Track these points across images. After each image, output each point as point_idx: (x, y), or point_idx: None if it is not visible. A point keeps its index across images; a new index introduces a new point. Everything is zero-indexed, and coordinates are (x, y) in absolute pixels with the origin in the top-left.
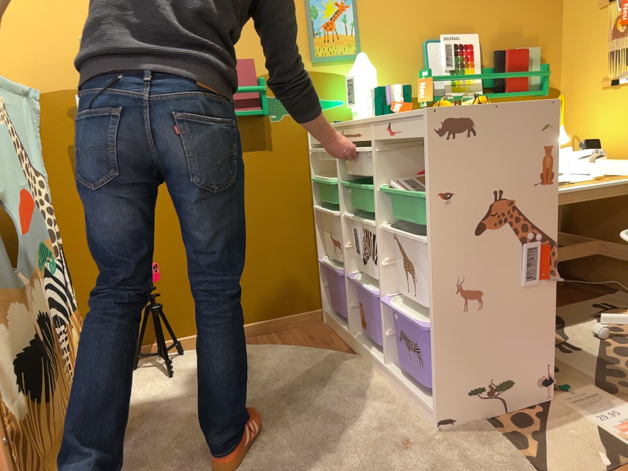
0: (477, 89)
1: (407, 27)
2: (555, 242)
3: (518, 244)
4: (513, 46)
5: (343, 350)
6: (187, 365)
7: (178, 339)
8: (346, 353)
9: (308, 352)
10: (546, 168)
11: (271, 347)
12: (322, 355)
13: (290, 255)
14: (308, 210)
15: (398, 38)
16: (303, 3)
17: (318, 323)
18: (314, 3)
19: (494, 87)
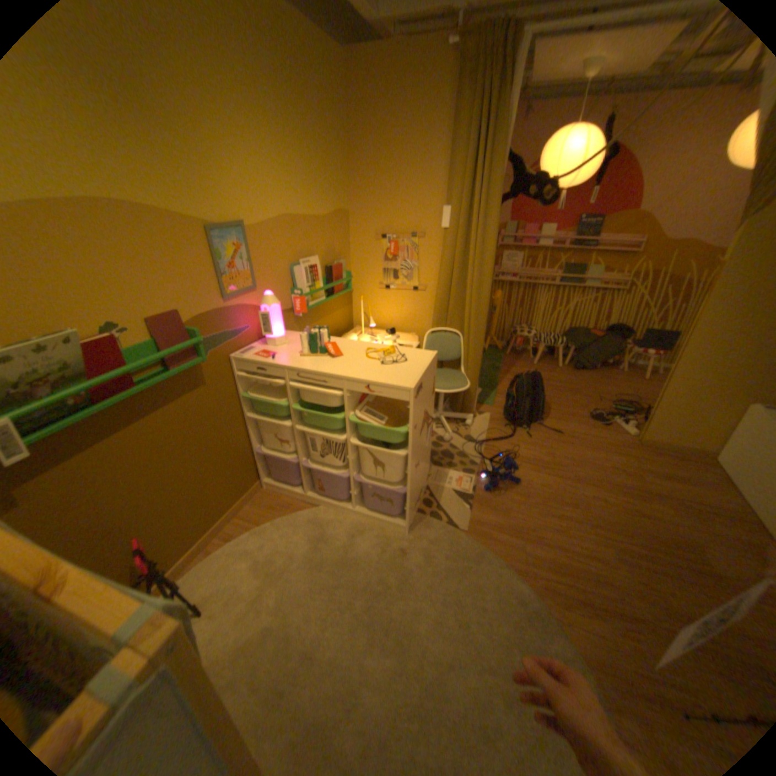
0: (323, 296)
1: (280, 256)
2: (432, 418)
3: (426, 428)
4: (332, 260)
5: (302, 506)
6: (199, 594)
7: (162, 578)
8: (308, 508)
9: (284, 522)
10: (433, 388)
11: (251, 534)
12: (296, 519)
13: (233, 458)
14: (239, 419)
15: (276, 267)
16: (208, 247)
17: (260, 492)
18: (217, 246)
19: (328, 291)
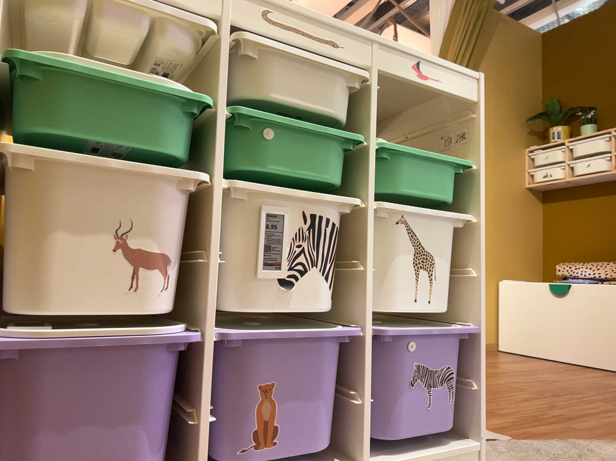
0: None
1: None
2: None
3: None
4: None
5: None
6: None
7: None
8: None
9: None
10: None
11: None
12: None
13: None
14: None
15: None
16: None
17: None
18: None
19: None
